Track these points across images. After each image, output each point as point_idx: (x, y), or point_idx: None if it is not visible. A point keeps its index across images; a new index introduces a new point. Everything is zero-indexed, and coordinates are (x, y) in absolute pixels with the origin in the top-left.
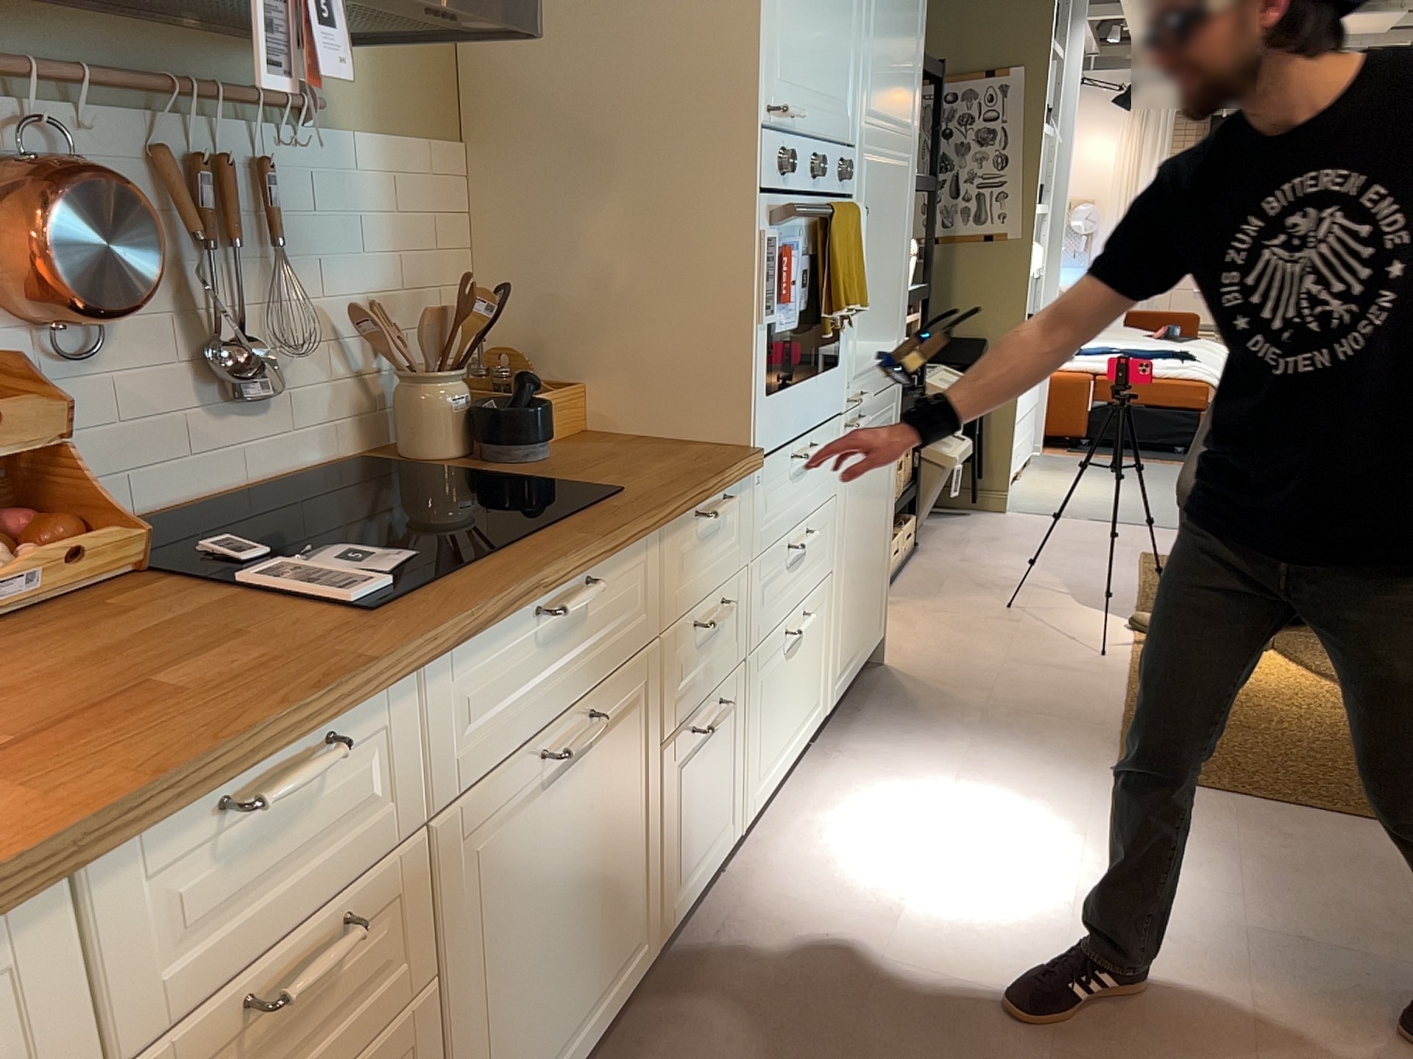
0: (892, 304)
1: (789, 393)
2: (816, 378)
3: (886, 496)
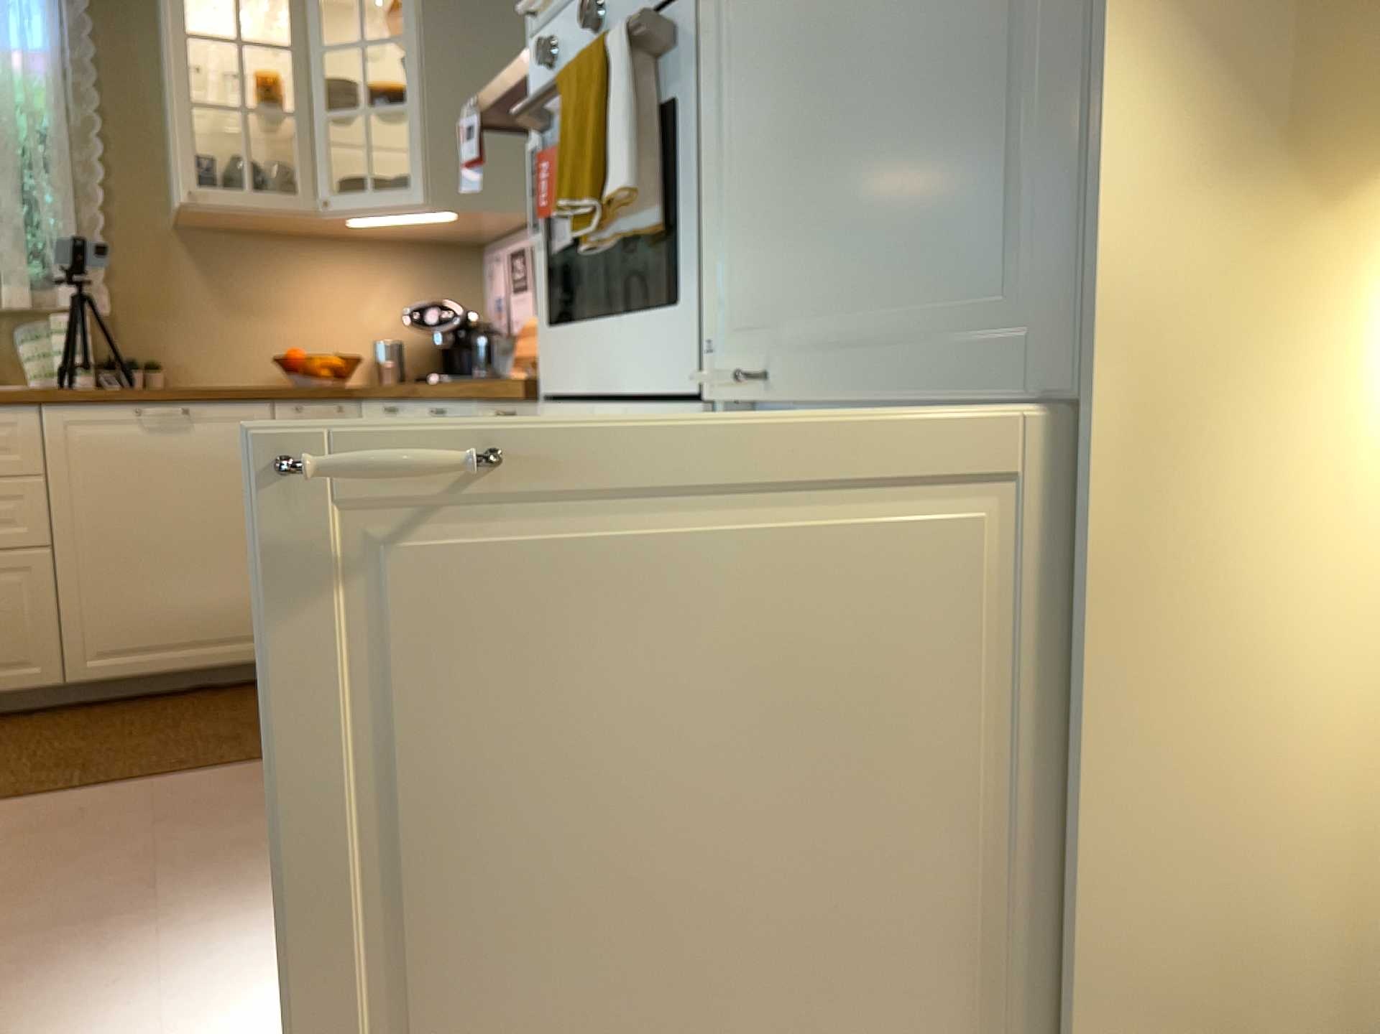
0: (952, 130)
1: (579, 330)
2: (627, 320)
3: (989, 785)
